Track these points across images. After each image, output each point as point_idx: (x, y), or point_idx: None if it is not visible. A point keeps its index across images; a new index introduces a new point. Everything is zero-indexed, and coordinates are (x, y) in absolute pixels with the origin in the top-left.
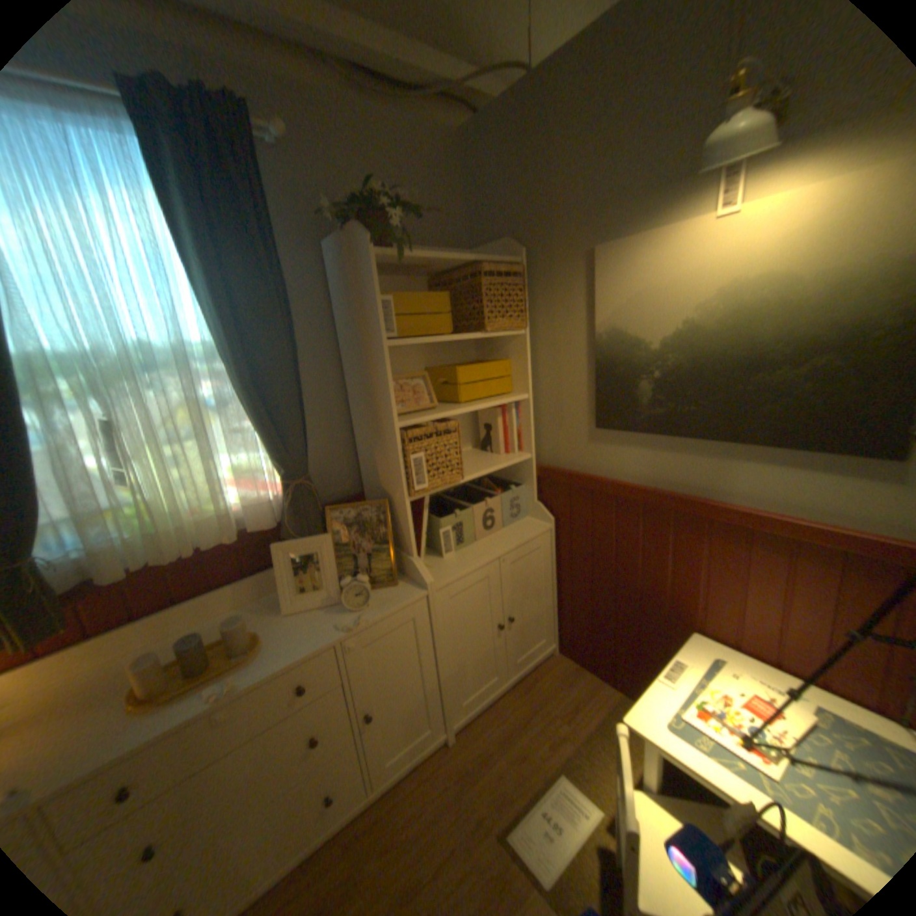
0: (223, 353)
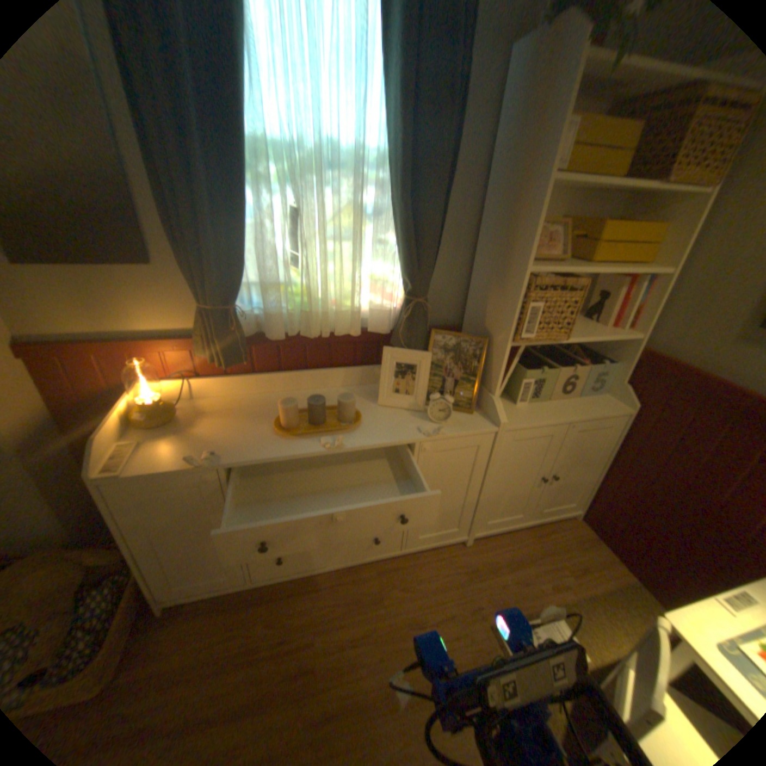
0: (394, 162)
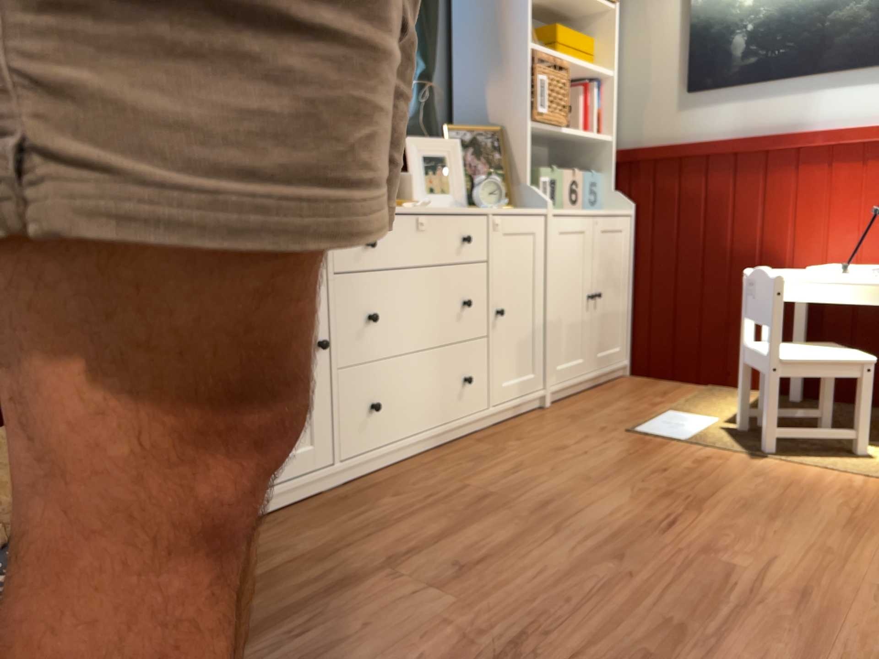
0: None
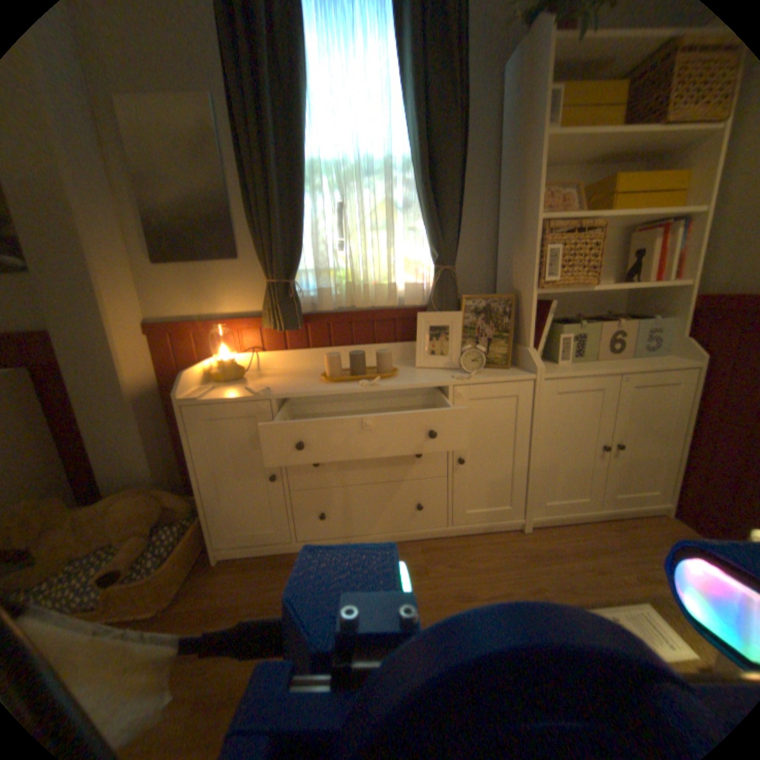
0: (415, 157)
